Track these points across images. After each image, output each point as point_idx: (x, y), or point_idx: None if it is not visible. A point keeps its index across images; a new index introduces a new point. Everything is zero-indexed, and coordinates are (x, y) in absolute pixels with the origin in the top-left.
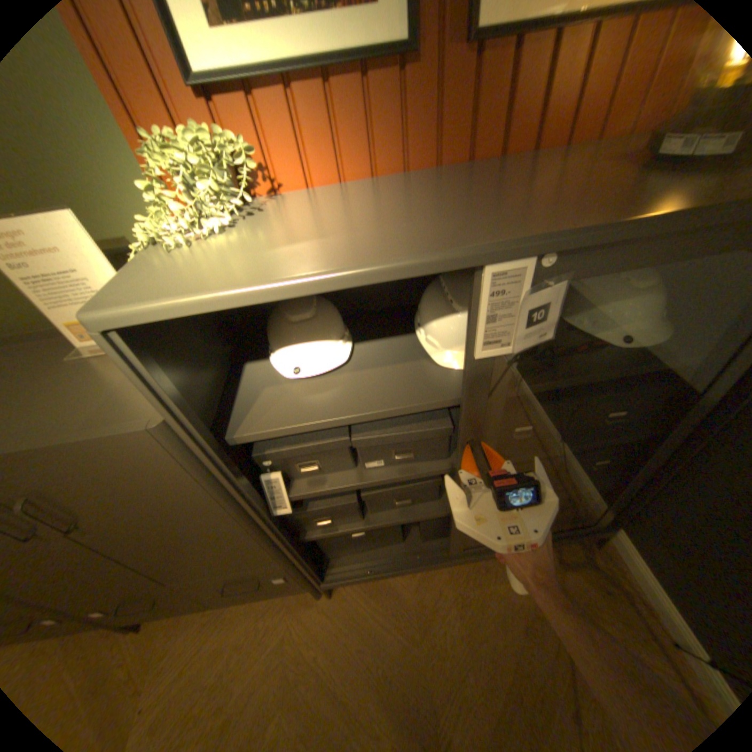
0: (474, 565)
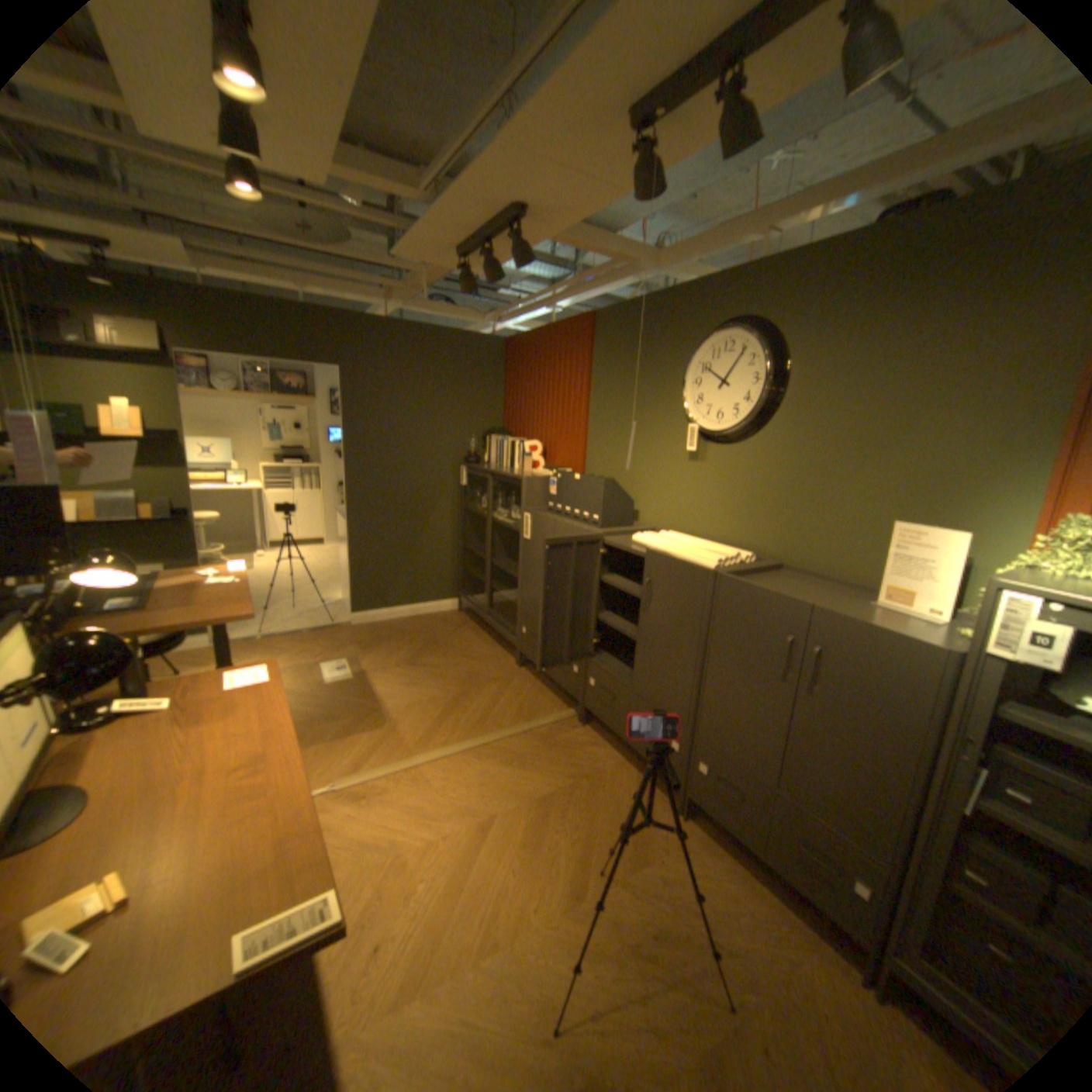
0: None
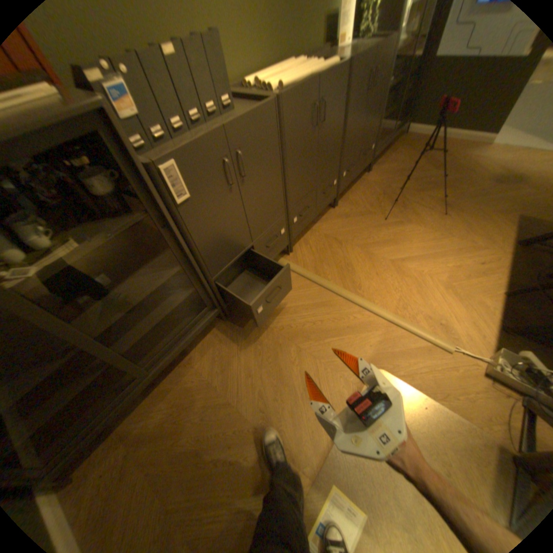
0: (390, 149)
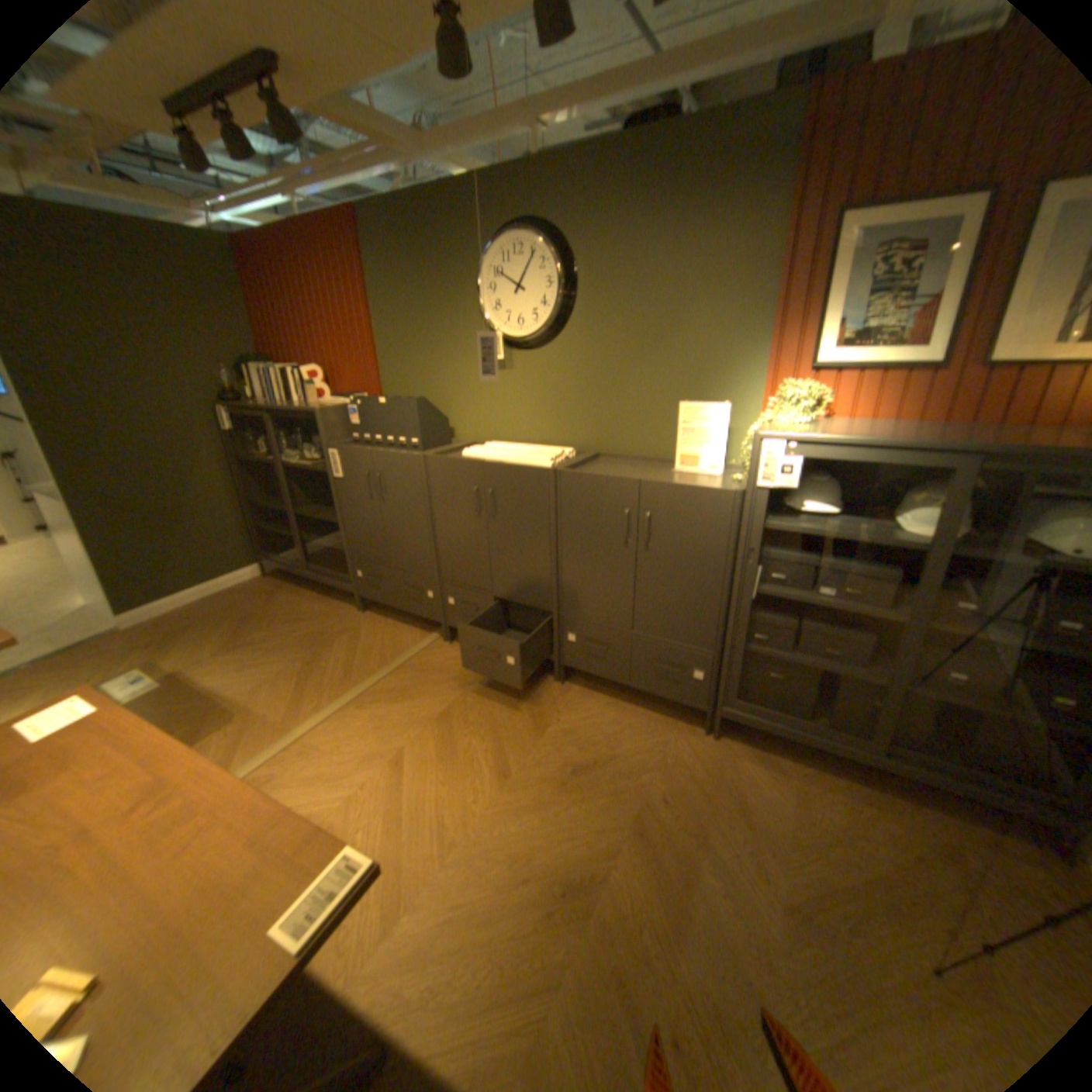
0: (881, 796)
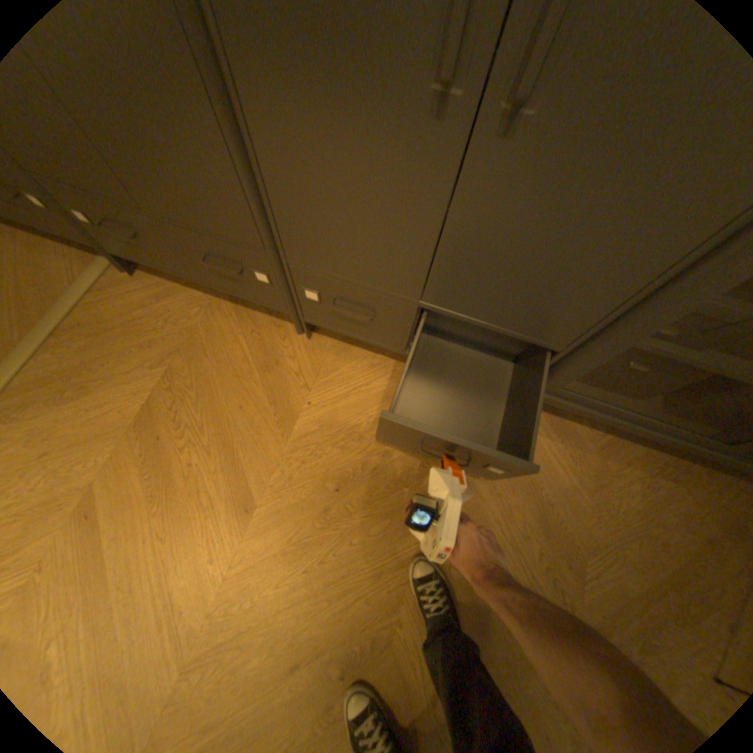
0: (678, 460)
